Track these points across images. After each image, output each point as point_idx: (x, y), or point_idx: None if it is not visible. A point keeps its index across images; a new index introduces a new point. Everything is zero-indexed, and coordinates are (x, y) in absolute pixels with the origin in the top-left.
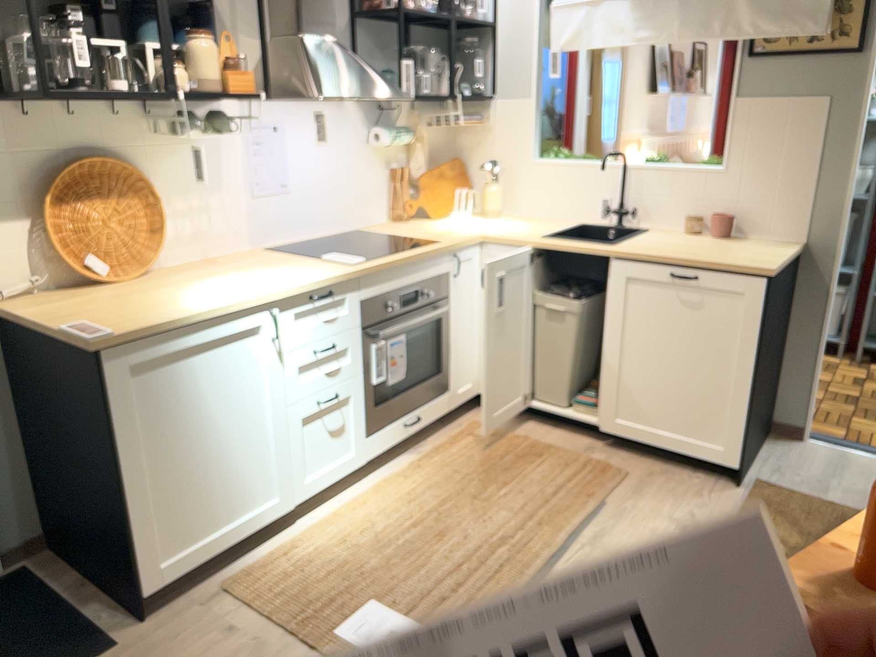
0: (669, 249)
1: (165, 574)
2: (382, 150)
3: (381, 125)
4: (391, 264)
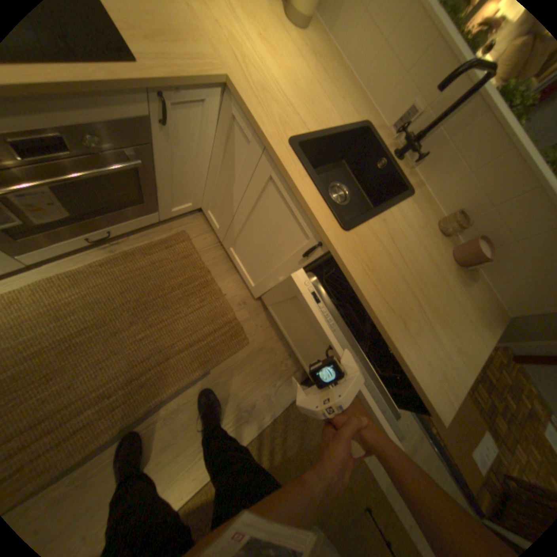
0: (391, 280)
1: None
2: None
3: None
4: None
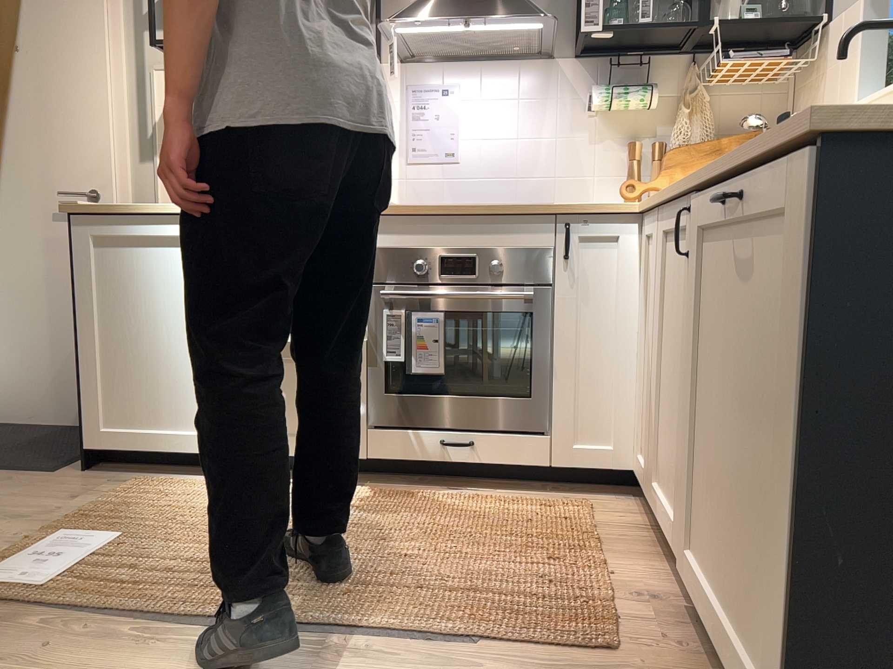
0: None
1: (104, 438)
2: (620, 122)
3: (622, 88)
4: (417, 210)
